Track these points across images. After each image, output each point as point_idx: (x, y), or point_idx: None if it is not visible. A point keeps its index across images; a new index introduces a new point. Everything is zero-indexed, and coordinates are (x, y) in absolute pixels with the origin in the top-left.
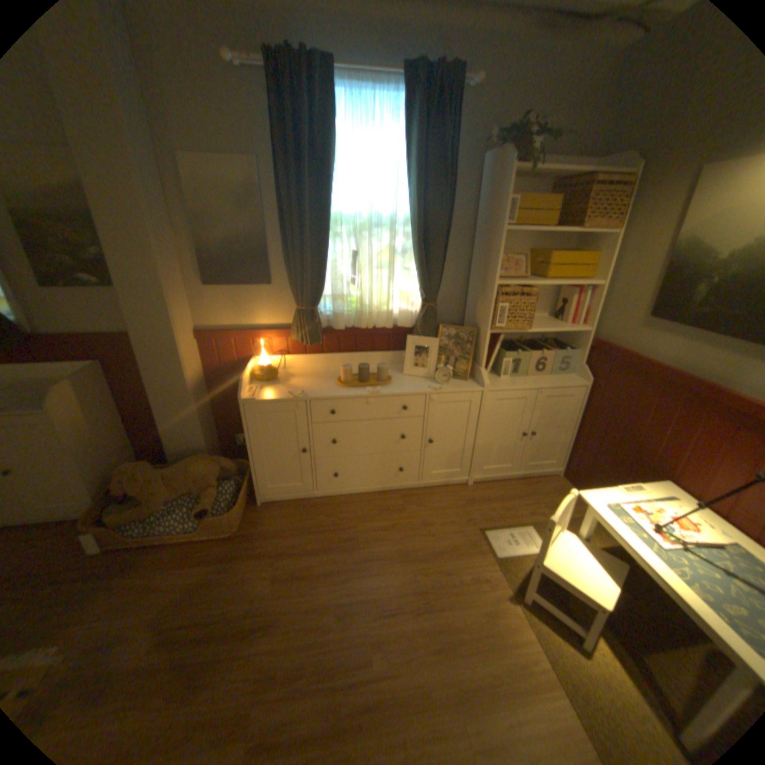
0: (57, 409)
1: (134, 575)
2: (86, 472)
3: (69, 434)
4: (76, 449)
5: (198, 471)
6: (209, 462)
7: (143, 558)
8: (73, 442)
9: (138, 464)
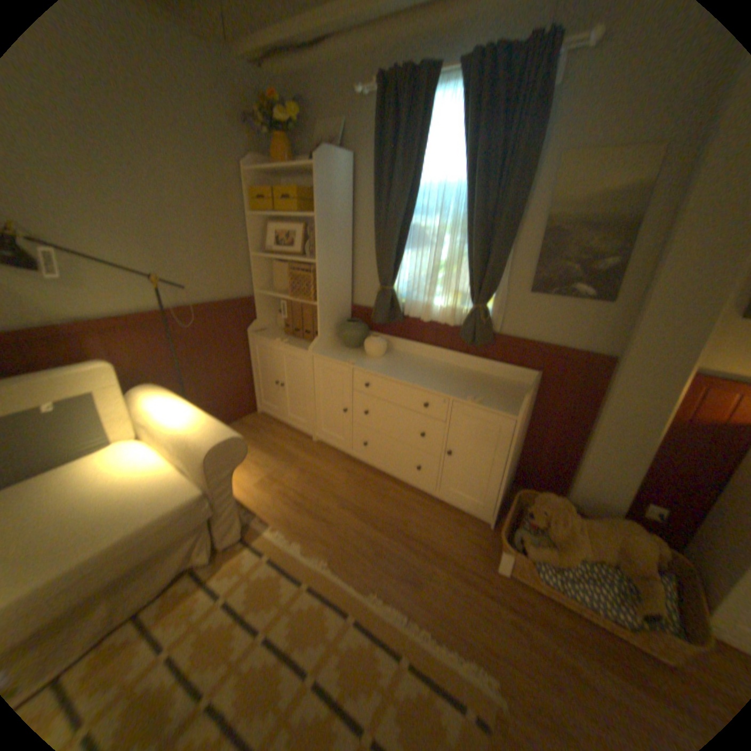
0: (523, 418)
1: (552, 637)
2: (507, 482)
3: (517, 443)
4: (512, 459)
5: (642, 550)
6: (653, 542)
7: (554, 615)
8: (514, 451)
9: (565, 502)
